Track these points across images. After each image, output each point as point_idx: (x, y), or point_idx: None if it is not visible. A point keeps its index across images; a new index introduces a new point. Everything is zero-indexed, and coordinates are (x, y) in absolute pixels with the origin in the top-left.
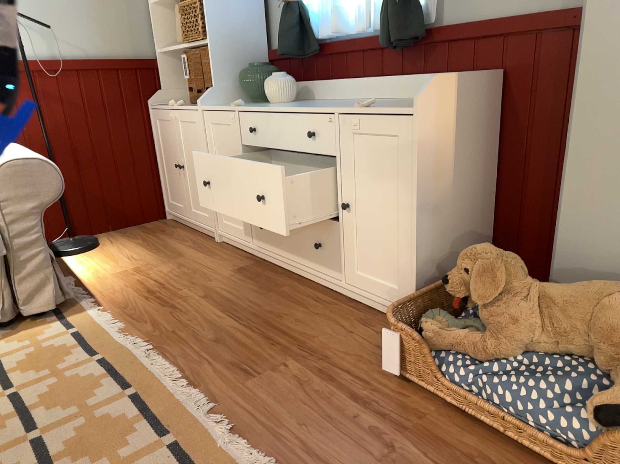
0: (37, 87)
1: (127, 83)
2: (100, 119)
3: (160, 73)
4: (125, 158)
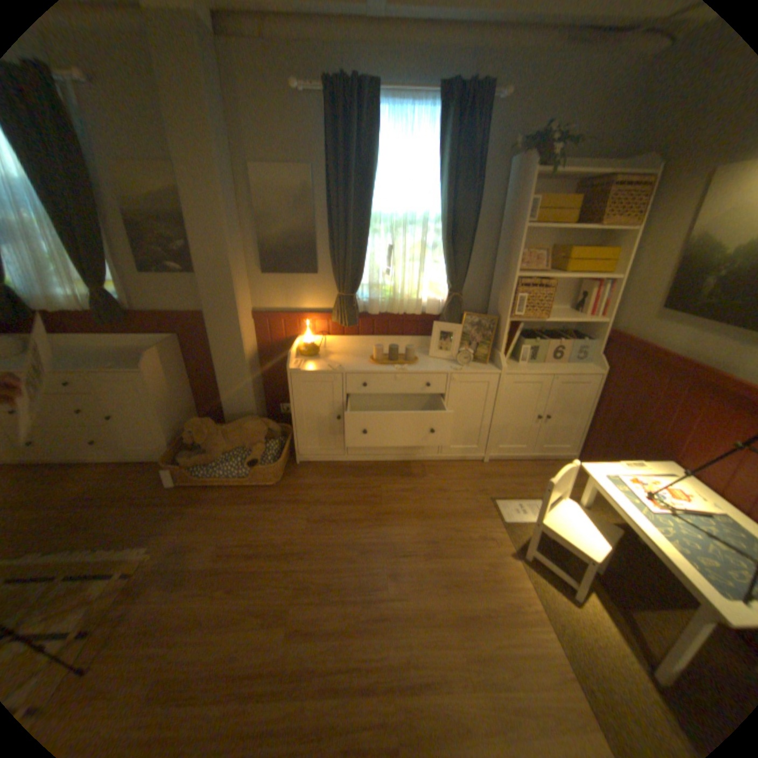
0: None
1: None
2: None
3: None
4: None
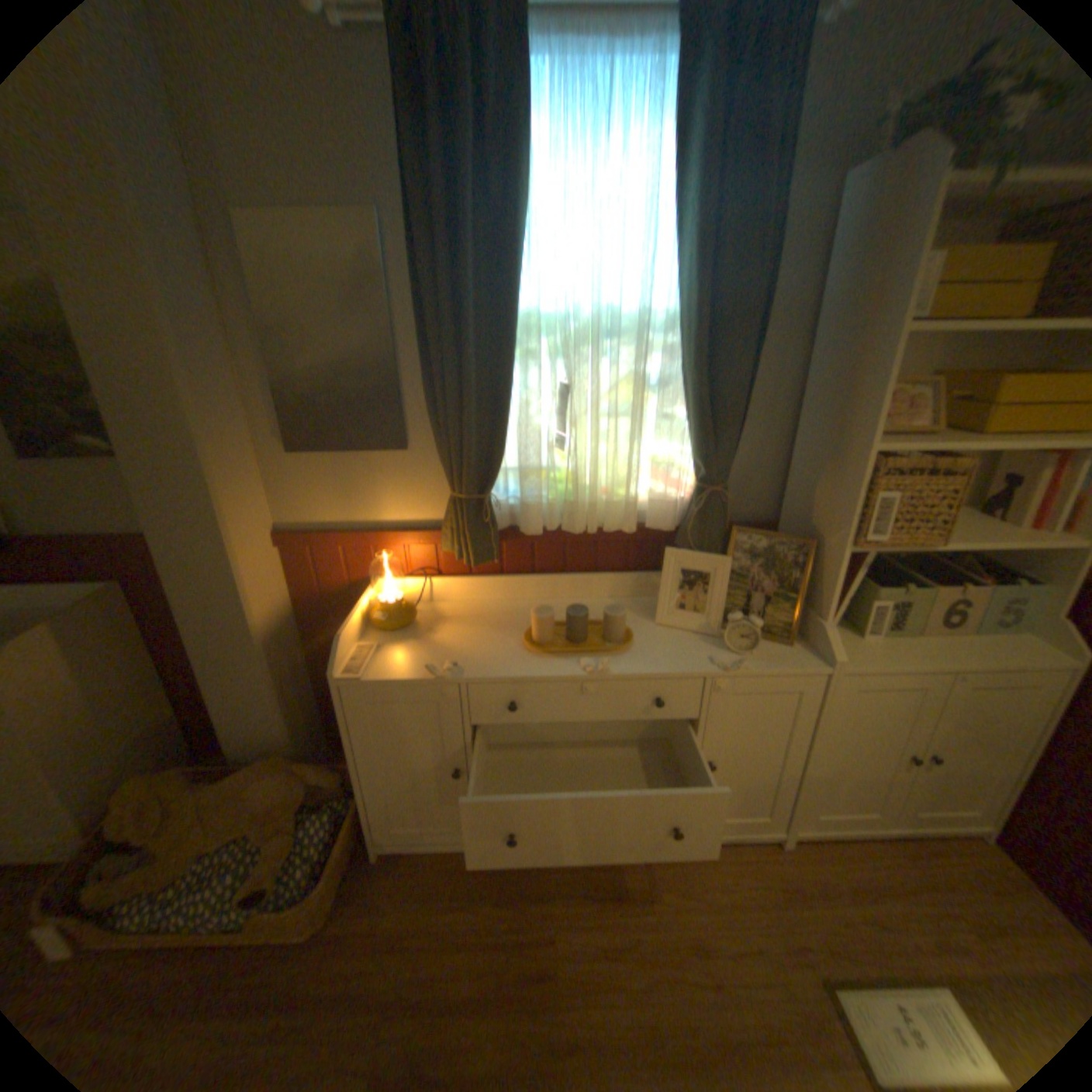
0: None
1: None
2: None
3: None
4: None
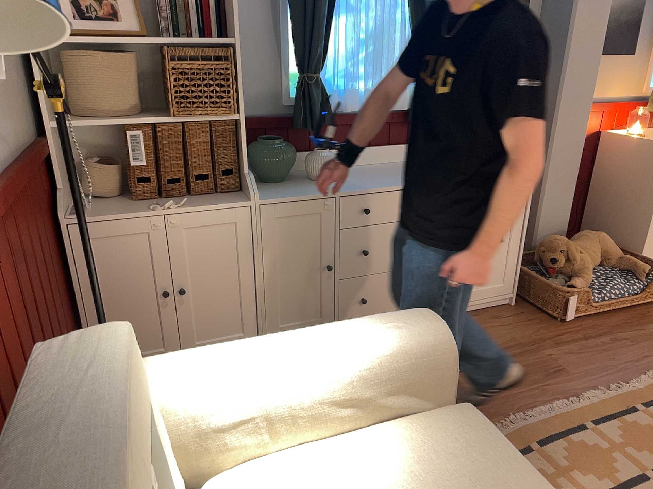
0: (1, 240)
1: (38, 188)
2: (41, 267)
3: (51, 160)
4: (63, 323)
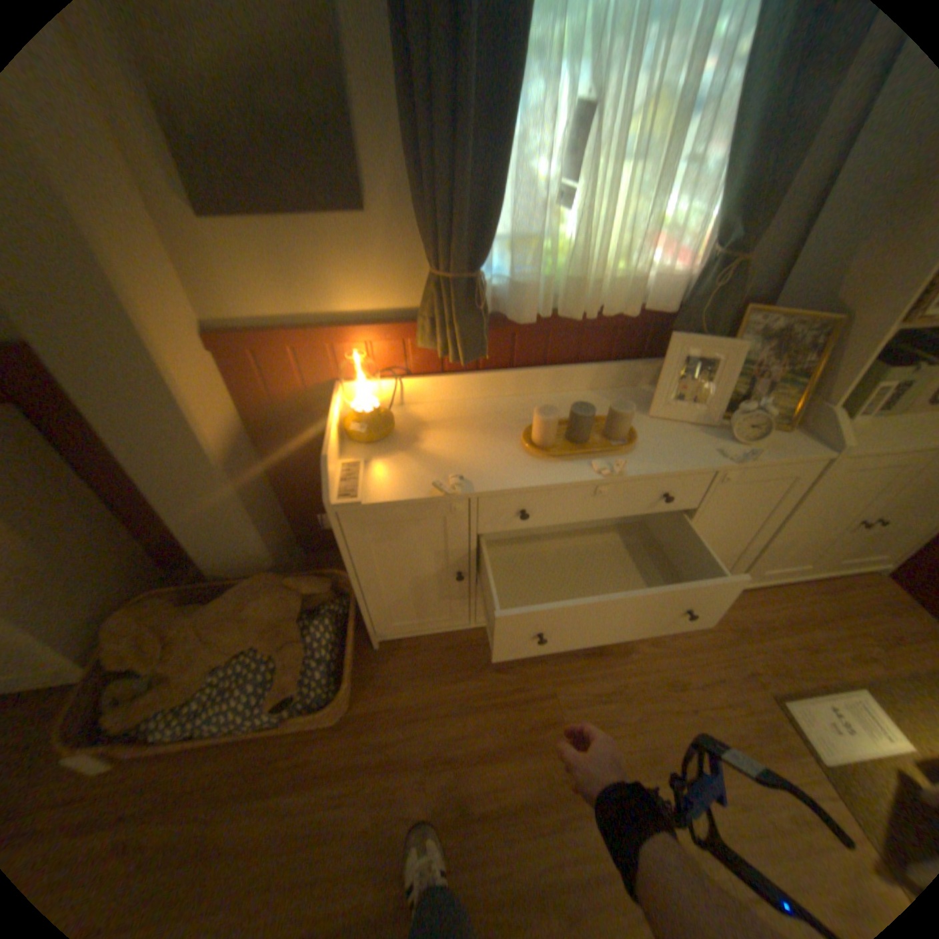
0: None
1: None
2: None
3: None
4: None
